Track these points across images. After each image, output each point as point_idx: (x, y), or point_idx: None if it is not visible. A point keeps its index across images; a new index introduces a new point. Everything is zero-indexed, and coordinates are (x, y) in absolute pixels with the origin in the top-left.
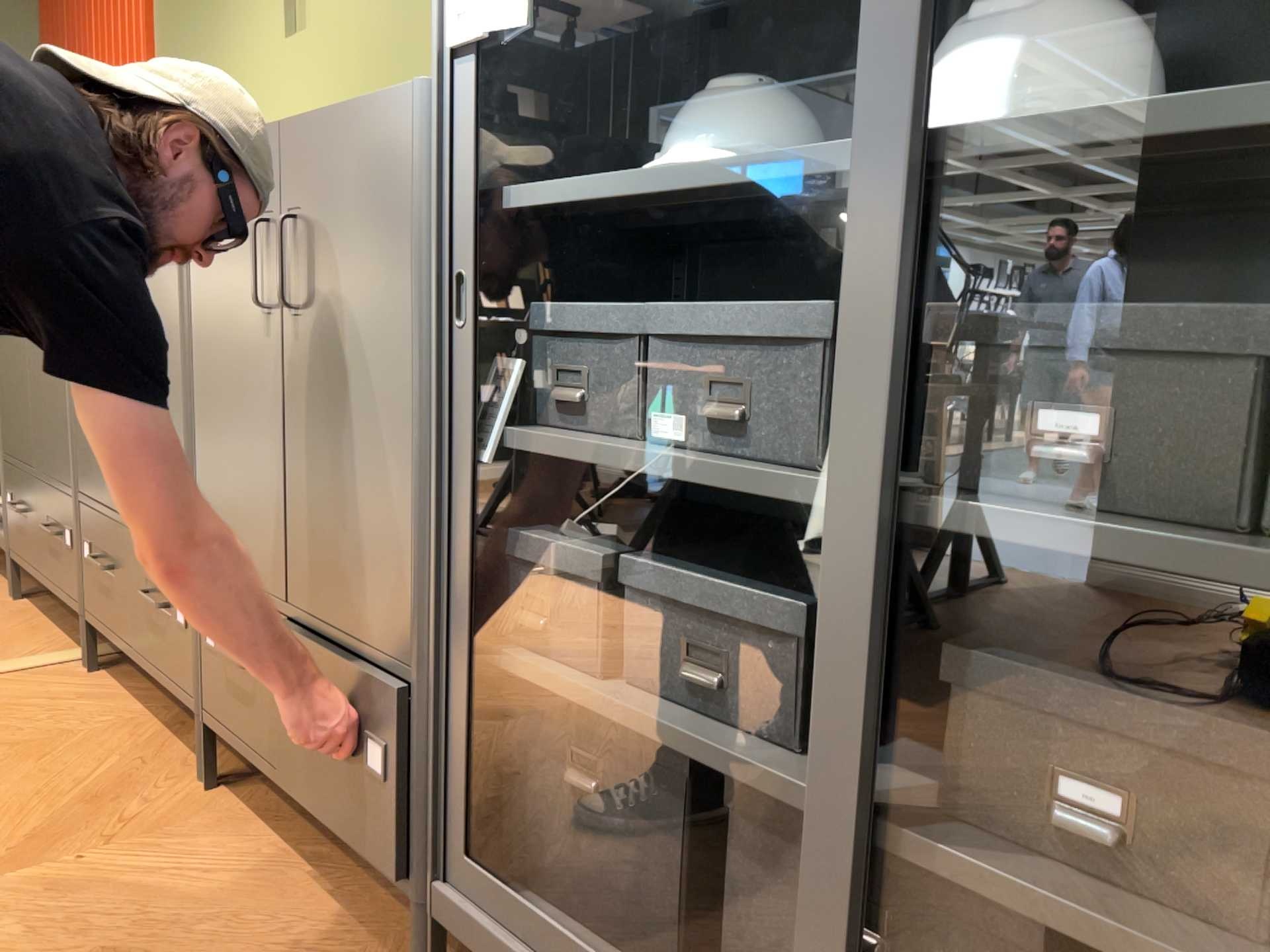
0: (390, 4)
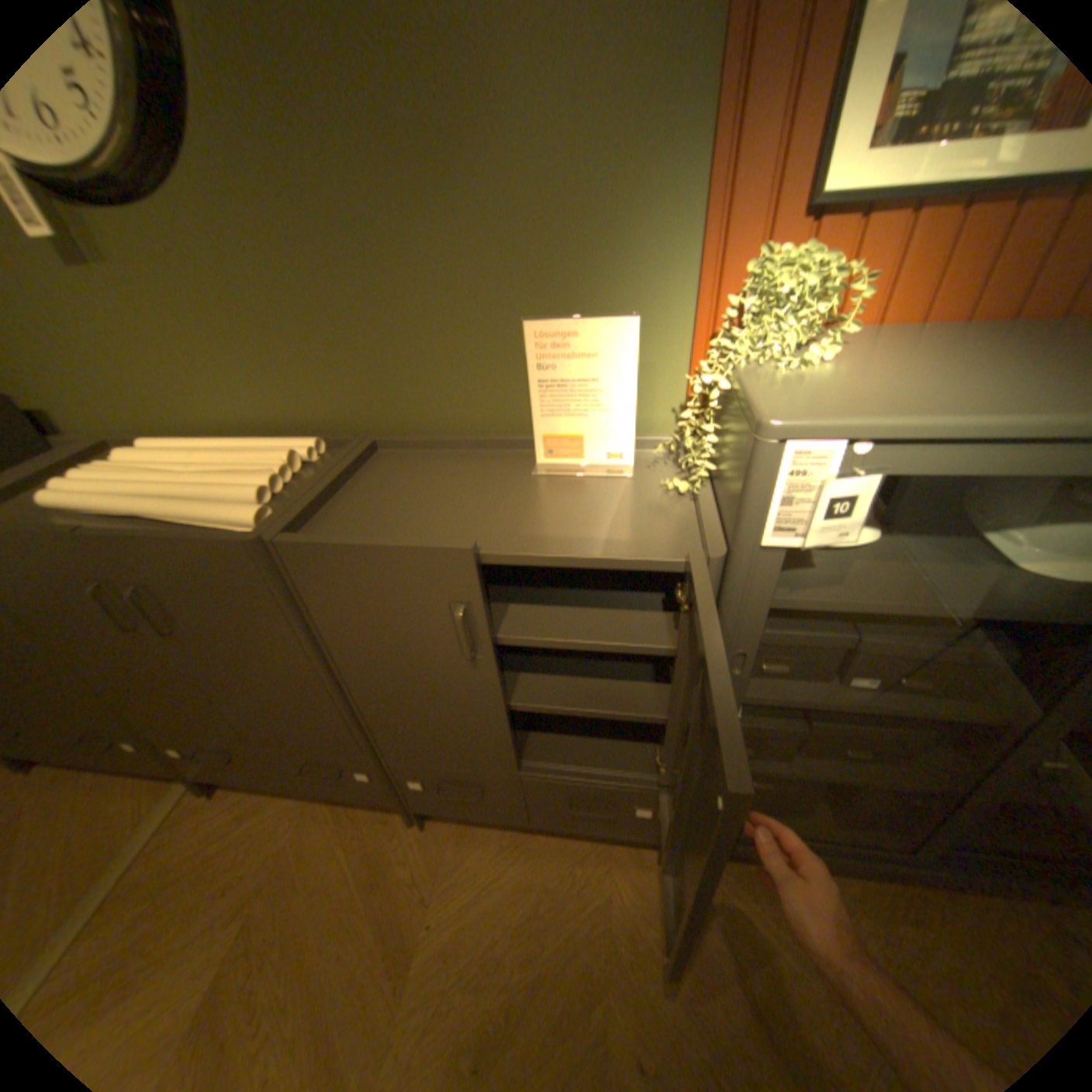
0: (266, 261)
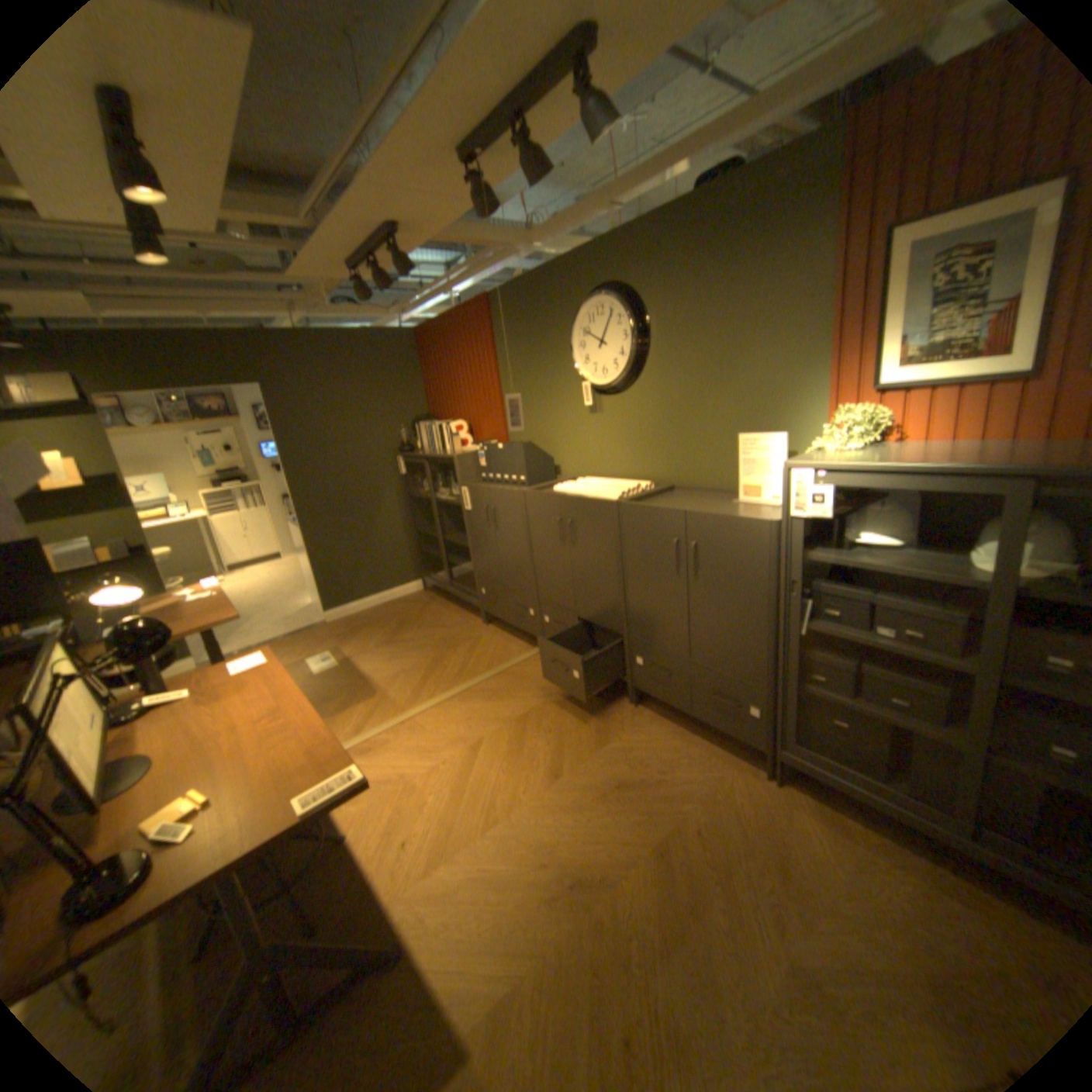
0: (654, 412)
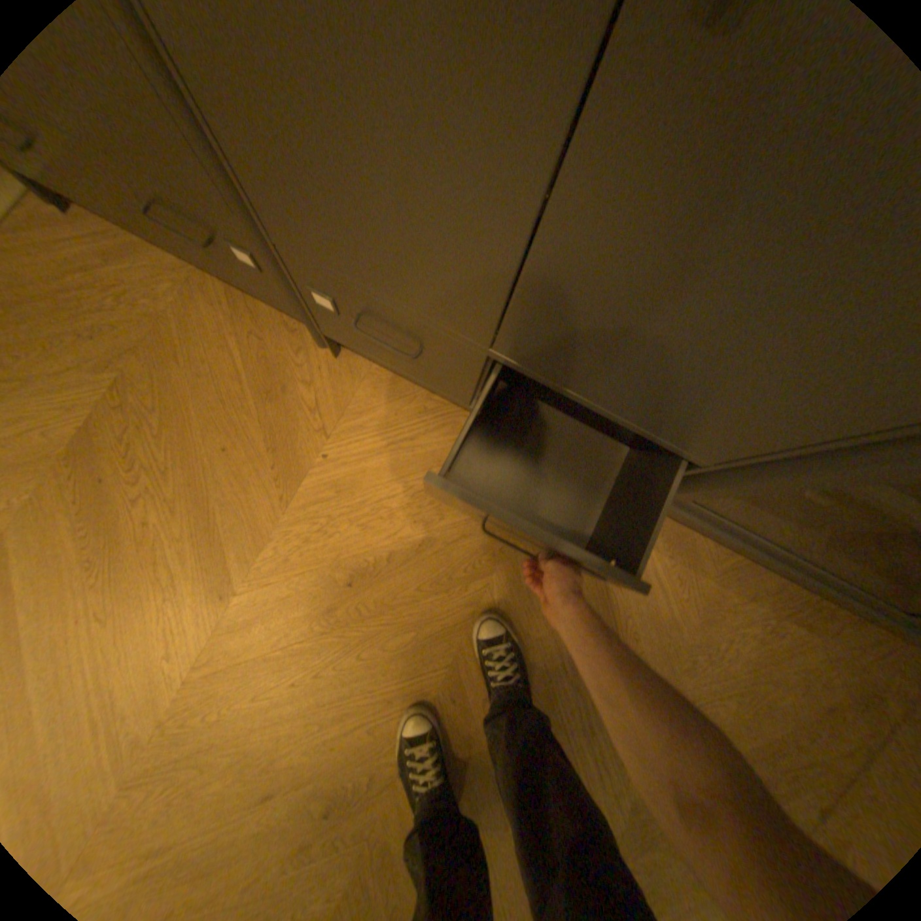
0: None
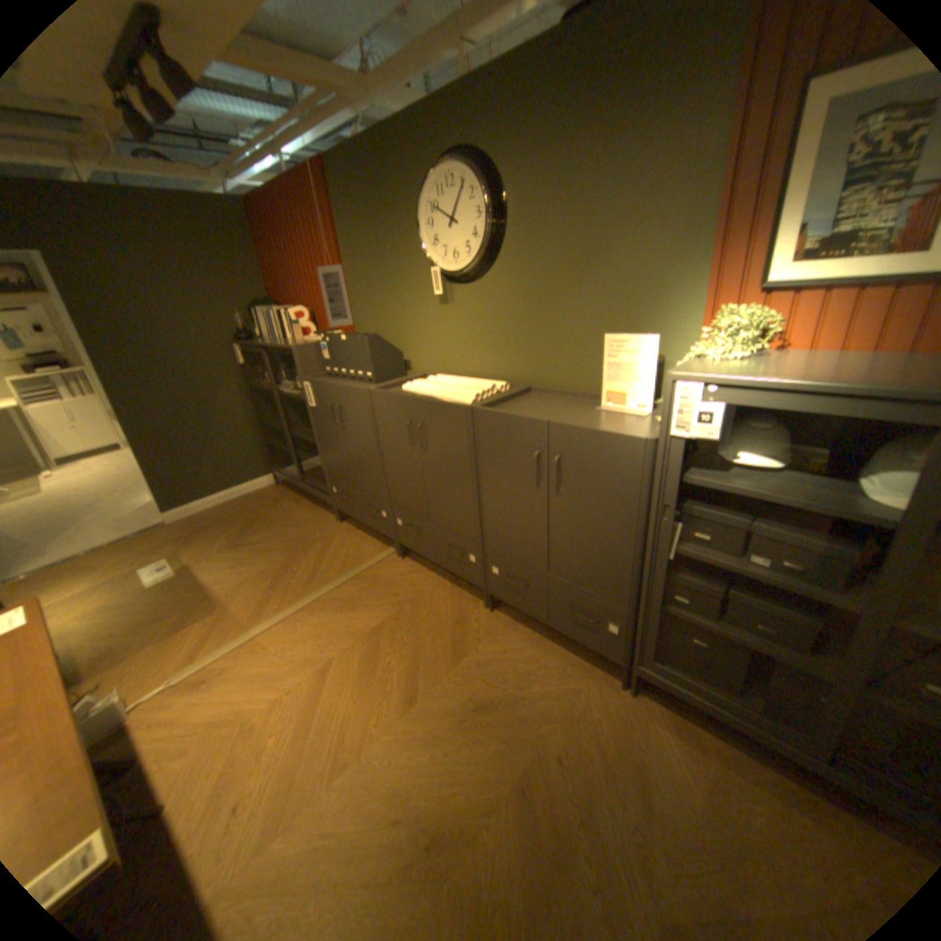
0: (510, 306)
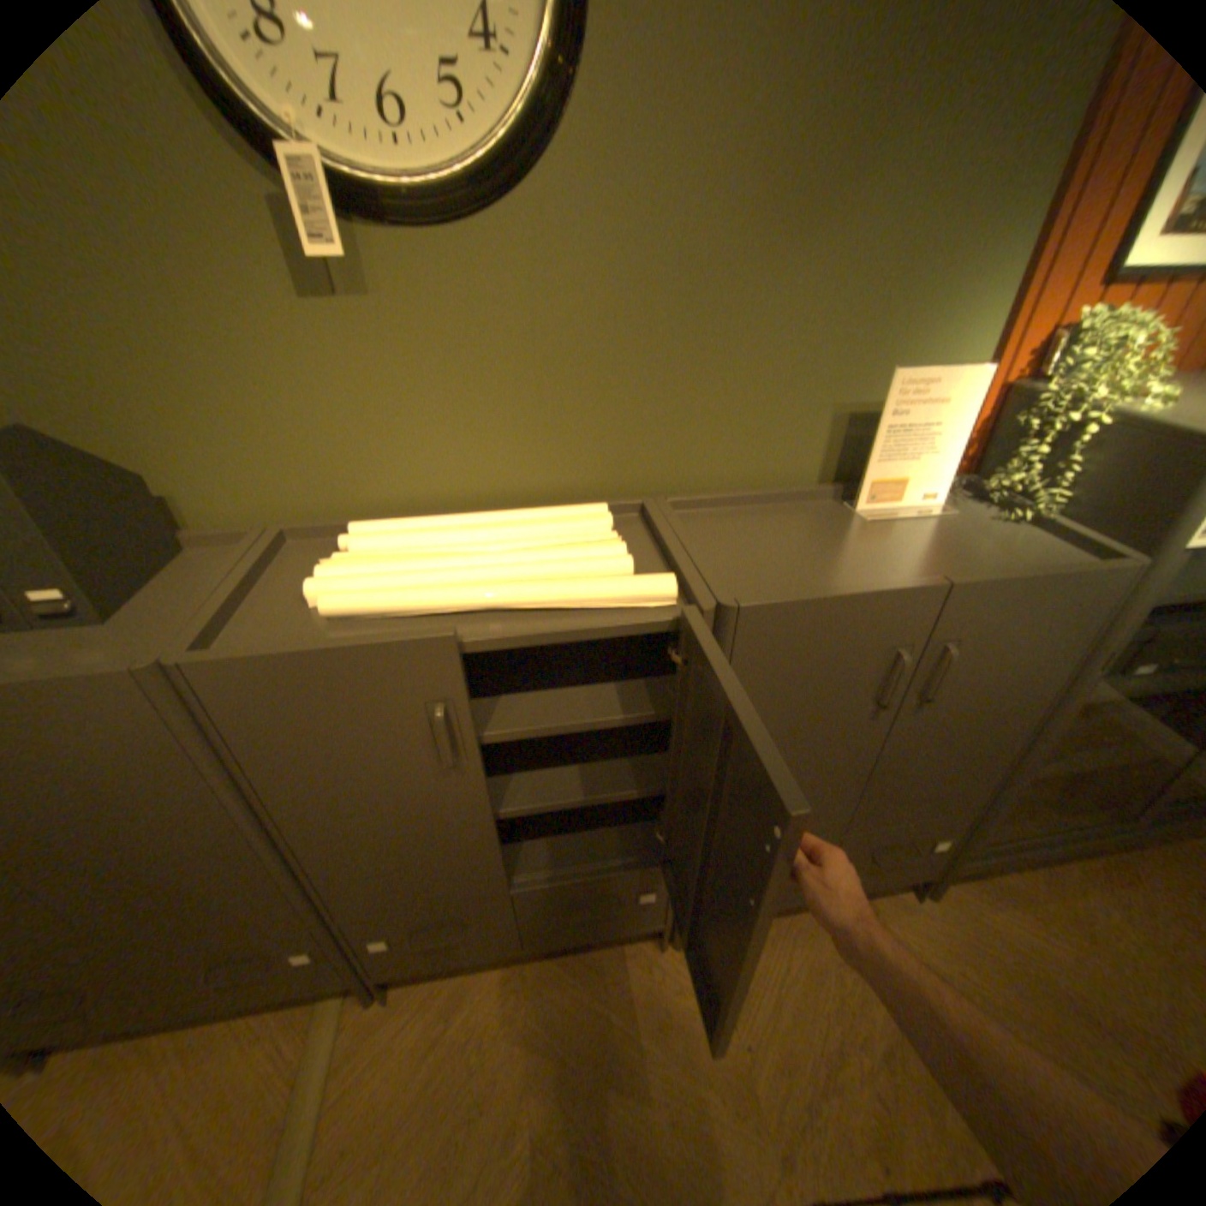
0: (593, 300)
